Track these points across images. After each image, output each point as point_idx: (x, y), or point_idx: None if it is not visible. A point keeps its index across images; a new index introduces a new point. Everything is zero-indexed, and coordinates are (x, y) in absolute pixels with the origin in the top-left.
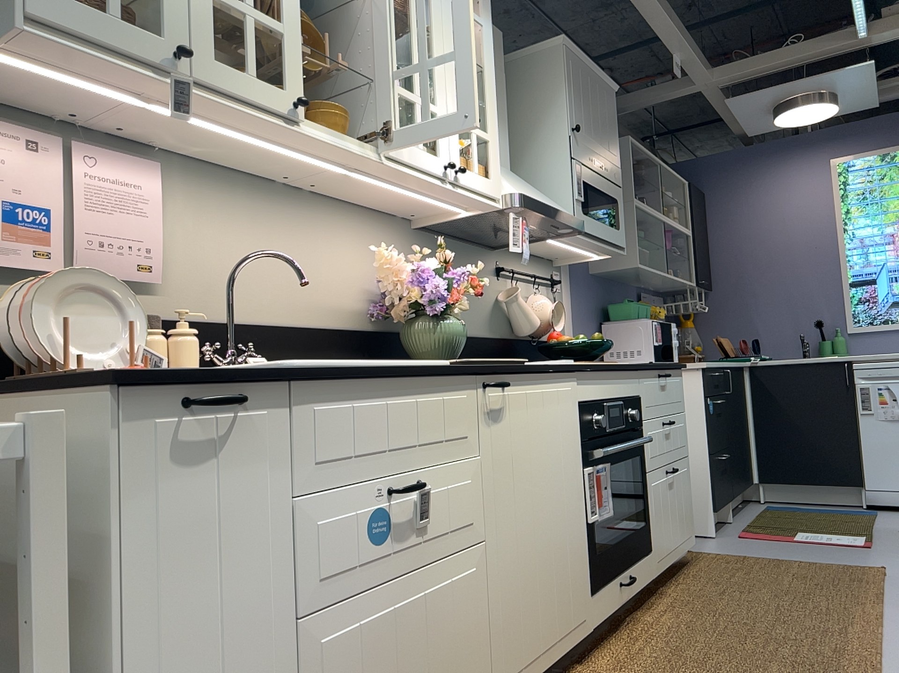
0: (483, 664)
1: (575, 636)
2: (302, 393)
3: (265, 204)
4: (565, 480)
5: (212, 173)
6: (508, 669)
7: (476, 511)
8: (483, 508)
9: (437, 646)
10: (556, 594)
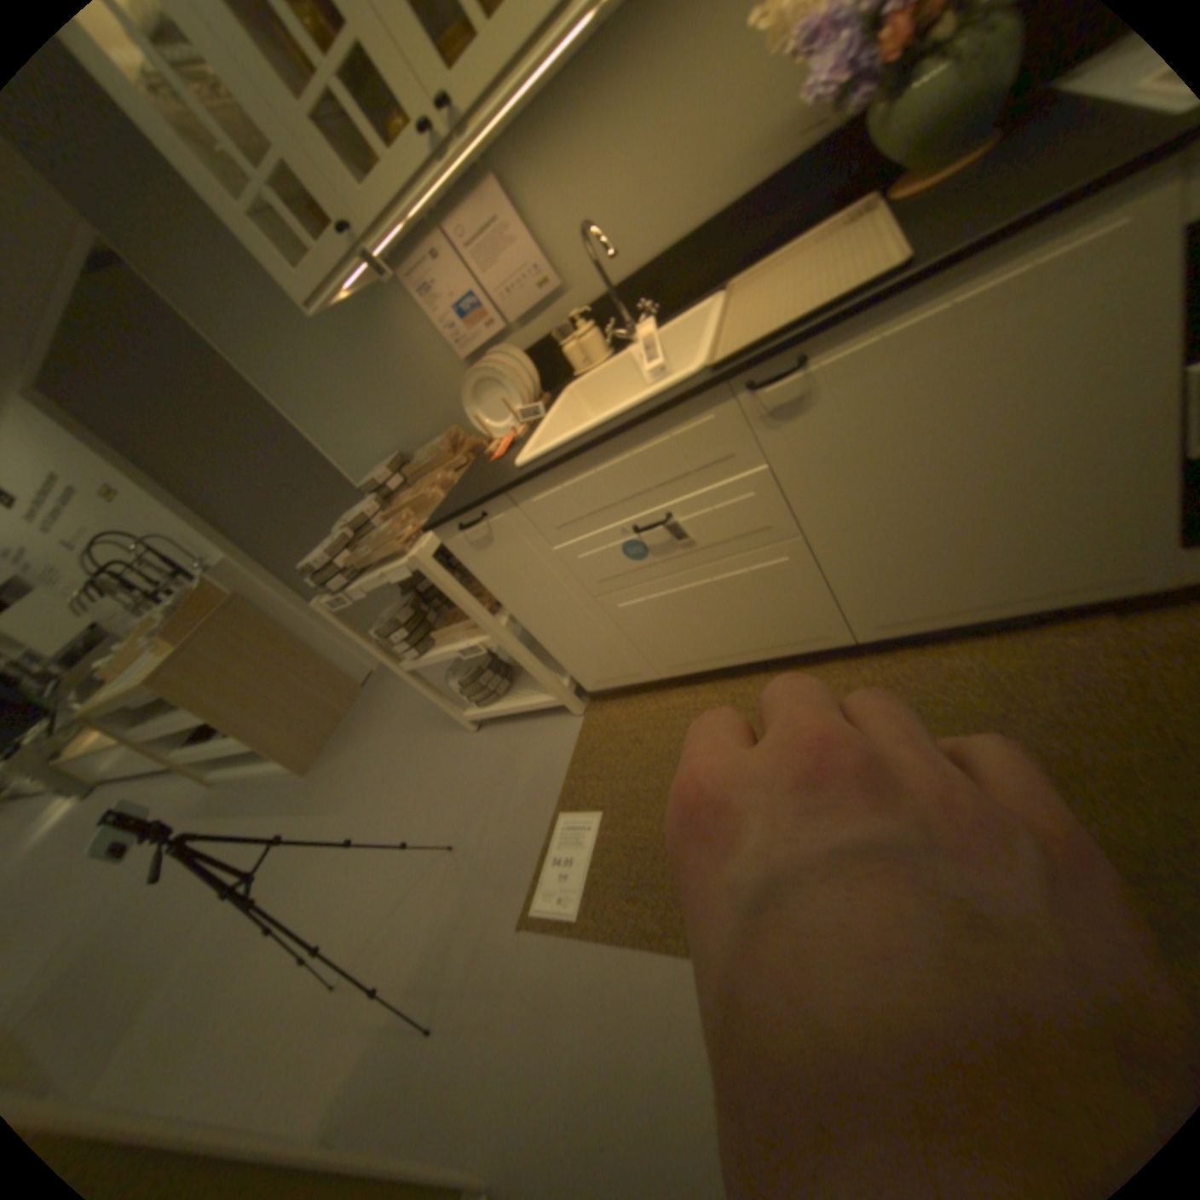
0: (829, 617)
1: (1087, 596)
2: (523, 494)
3: (611, 80)
4: (1065, 418)
5: (541, 115)
6: (880, 620)
7: (776, 515)
8: (792, 509)
9: (747, 607)
10: (1015, 561)
